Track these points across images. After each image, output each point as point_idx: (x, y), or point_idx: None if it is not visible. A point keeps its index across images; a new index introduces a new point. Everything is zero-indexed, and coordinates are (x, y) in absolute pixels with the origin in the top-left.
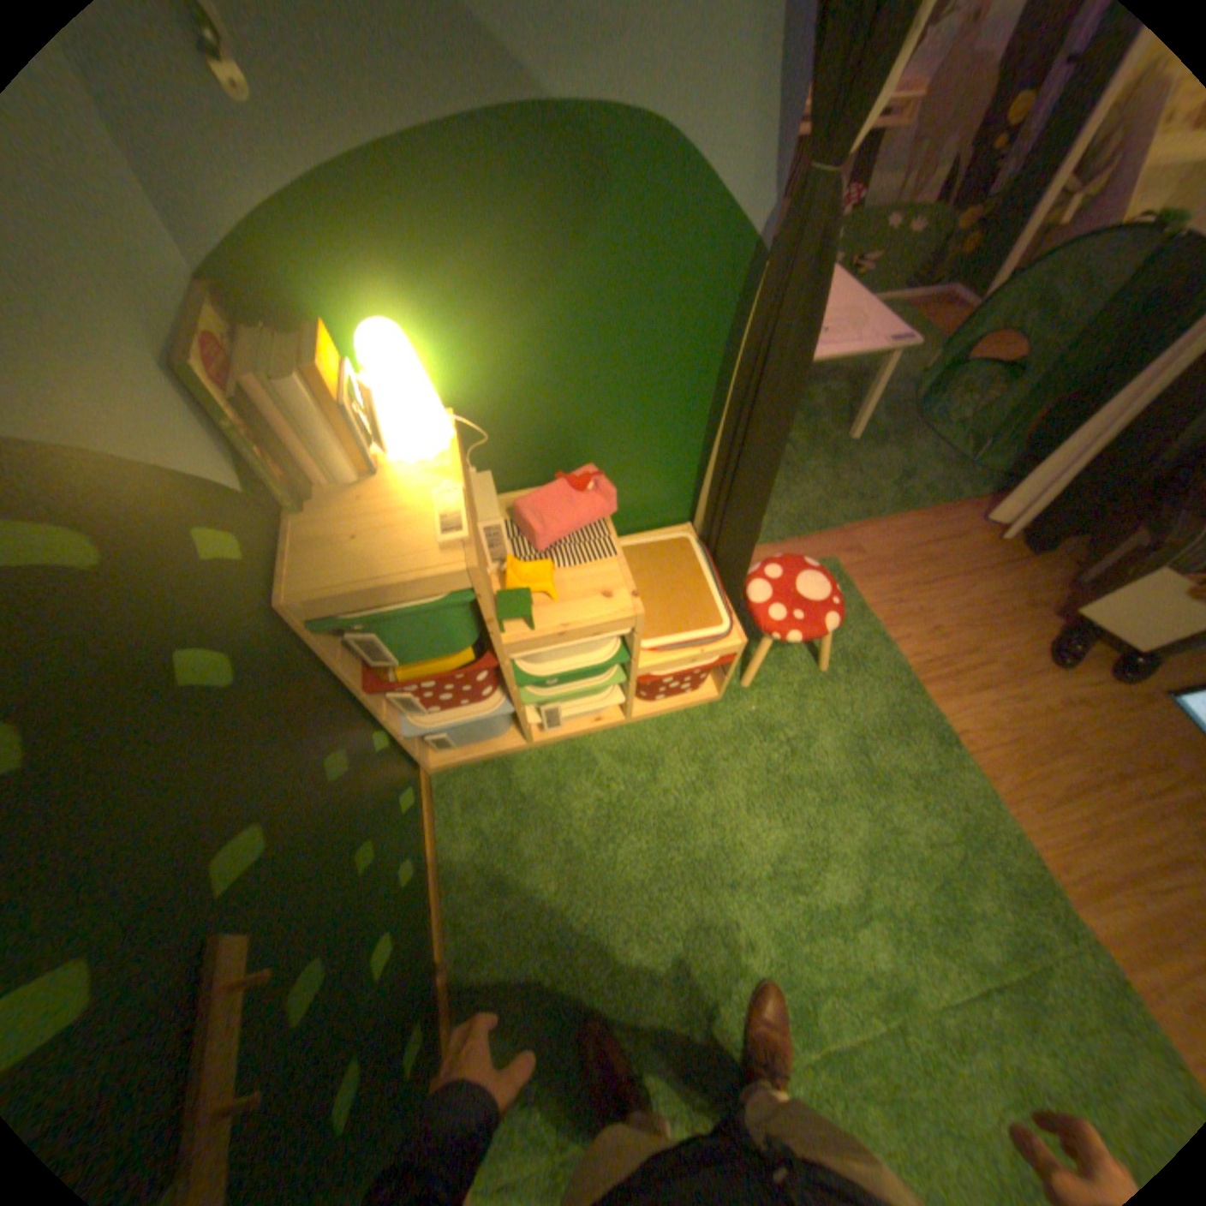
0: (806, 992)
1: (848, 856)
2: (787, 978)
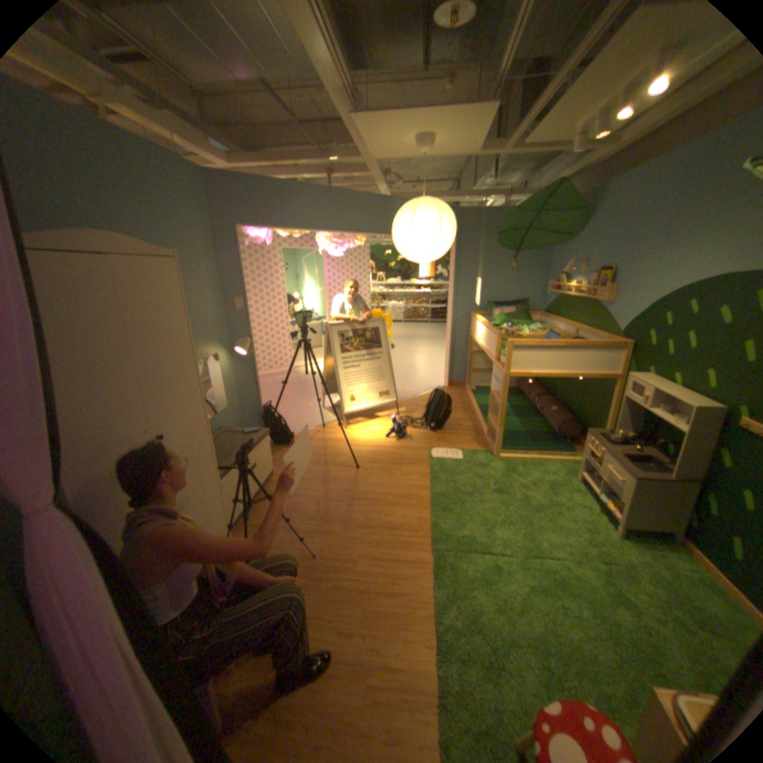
0: (565, 577)
1: (532, 613)
2: (574, 583)
